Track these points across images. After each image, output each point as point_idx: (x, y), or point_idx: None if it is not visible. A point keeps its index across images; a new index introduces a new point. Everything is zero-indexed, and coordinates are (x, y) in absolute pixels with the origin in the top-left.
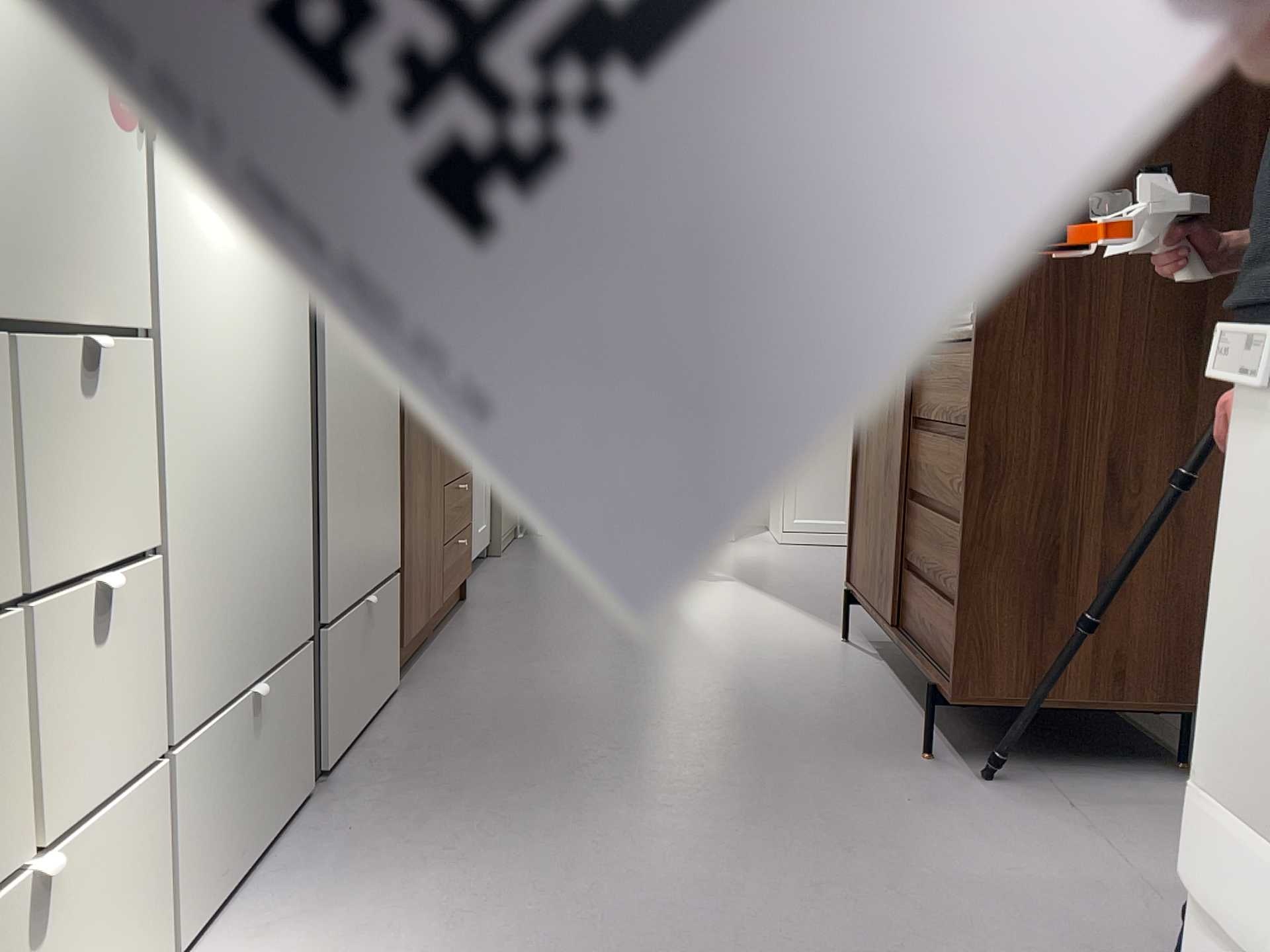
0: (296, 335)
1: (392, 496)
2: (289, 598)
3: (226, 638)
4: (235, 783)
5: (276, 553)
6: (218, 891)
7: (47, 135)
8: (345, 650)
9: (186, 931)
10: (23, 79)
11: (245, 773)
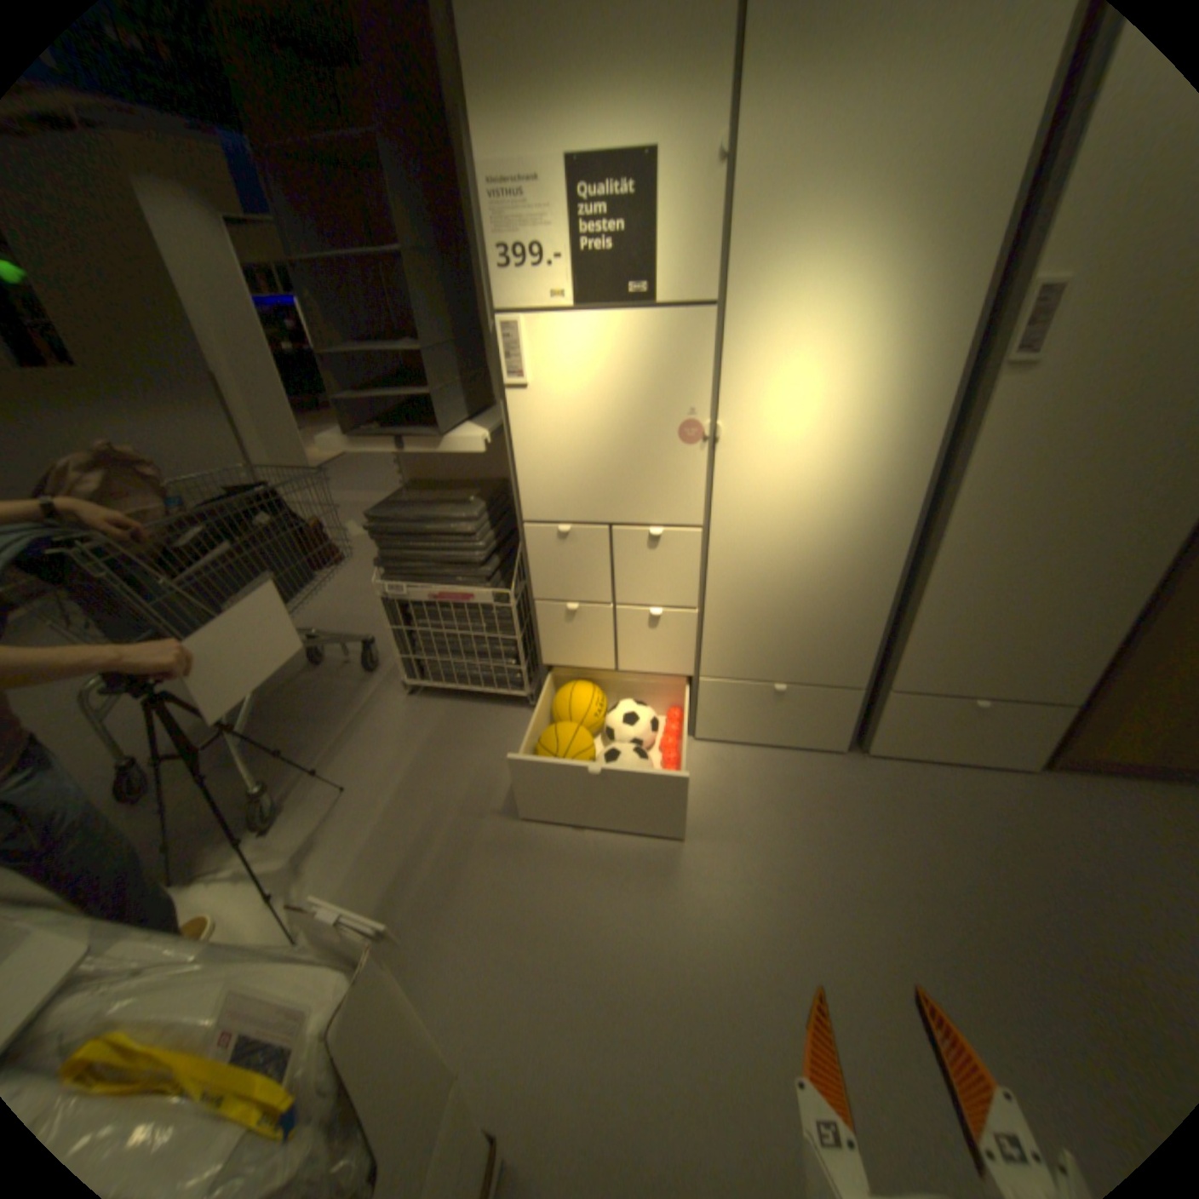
0: (896, 529)
1: (1089, 655)
2: (841, 663)
3: (760, 657)
4: (754, 710)
5: (828, 638)
6: (731, 737)
7: (643, 459)
8: (926, 714)
9: (703, 734)
10: (630, 442)
11: (764, 711)
